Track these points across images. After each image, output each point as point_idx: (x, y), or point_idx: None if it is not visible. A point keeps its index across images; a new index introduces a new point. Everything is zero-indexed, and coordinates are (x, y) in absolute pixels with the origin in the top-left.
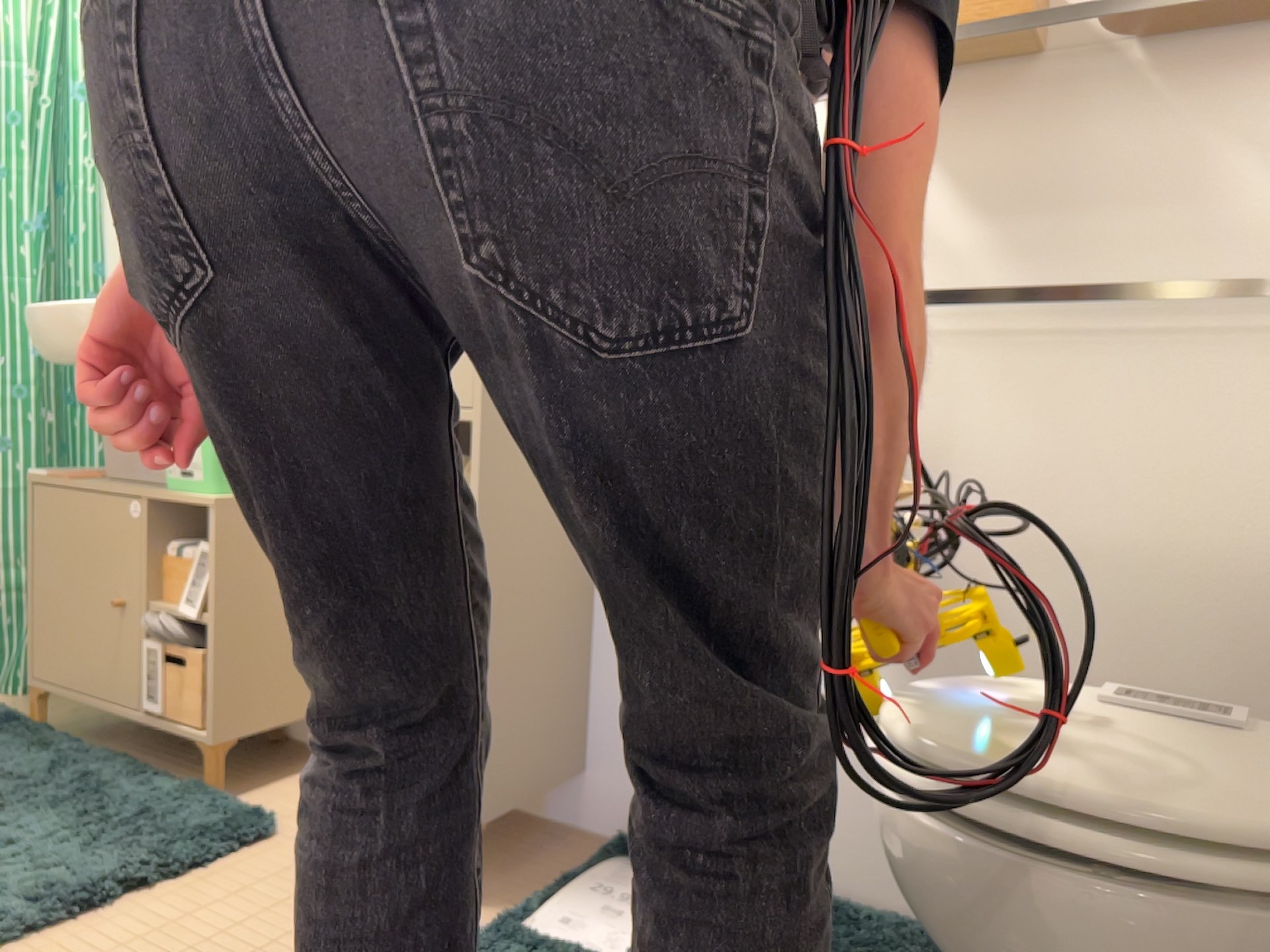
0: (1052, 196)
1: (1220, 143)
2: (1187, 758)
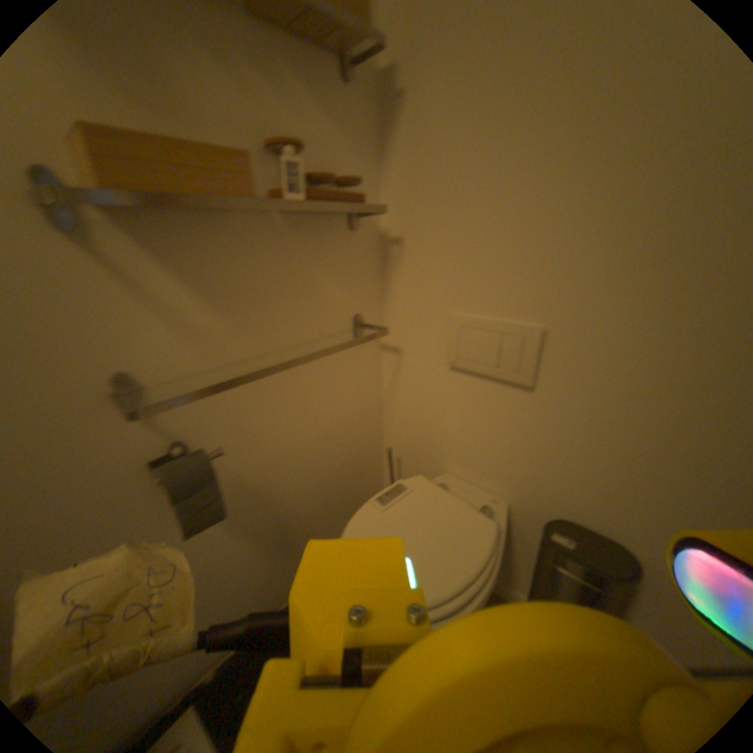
0: (266, 292)
1: (326, 264)
2: (452, 520)
